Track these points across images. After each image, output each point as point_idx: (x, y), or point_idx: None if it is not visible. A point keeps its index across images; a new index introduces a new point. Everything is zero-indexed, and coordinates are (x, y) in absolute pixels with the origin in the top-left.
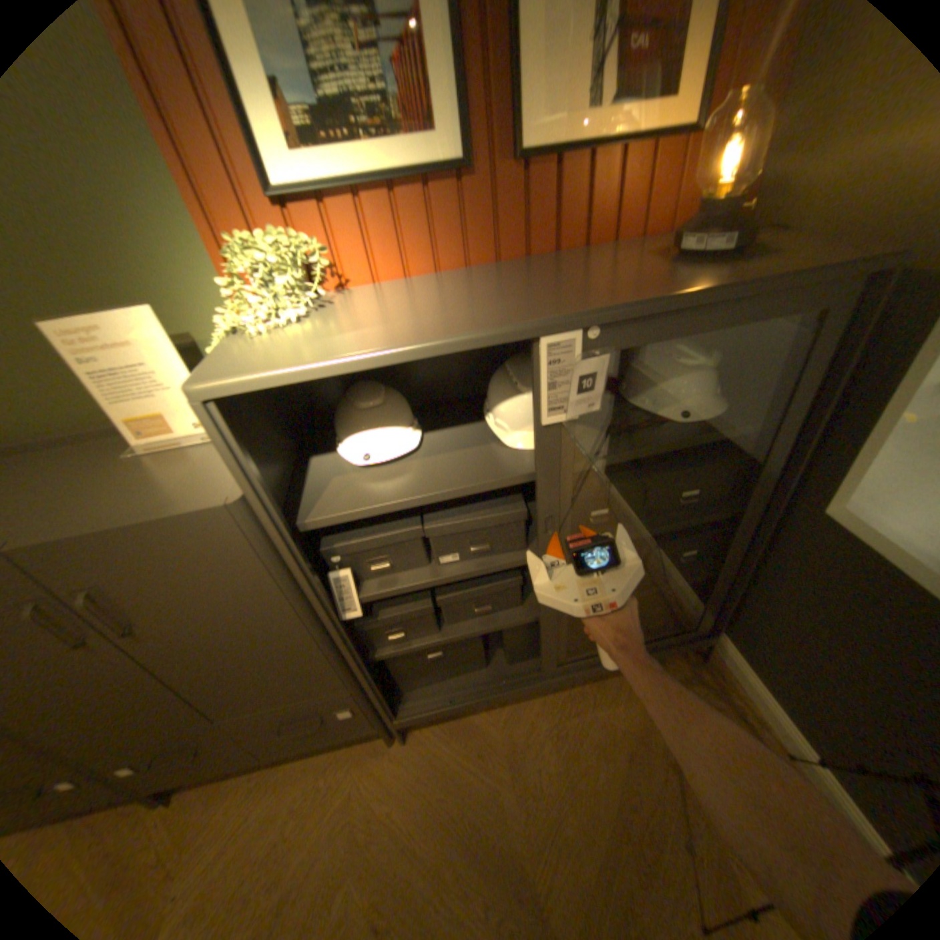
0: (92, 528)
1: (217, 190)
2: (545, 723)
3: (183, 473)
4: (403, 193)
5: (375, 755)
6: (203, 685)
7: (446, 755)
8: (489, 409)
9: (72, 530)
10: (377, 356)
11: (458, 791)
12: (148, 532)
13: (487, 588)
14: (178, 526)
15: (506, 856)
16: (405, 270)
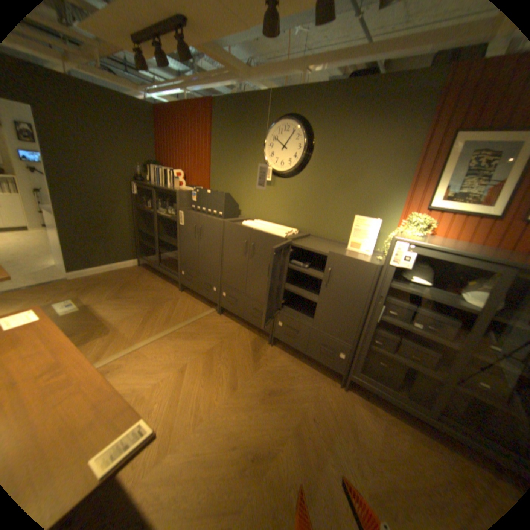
0: (347, 255)
1: (416, 203)
2: (411, 437)
3: (363, 257)
4: (473, 218)
5: (335, 386)
6: (324, 311)
7: (361, 408)
8: (466, 289)
9: (342, 254)
10: (445, 248)
11: (360, 420)
12: (357, 262)
13: (425, 349)
14: (365, 264)
15: (370, 449)
16: (459, 238)
